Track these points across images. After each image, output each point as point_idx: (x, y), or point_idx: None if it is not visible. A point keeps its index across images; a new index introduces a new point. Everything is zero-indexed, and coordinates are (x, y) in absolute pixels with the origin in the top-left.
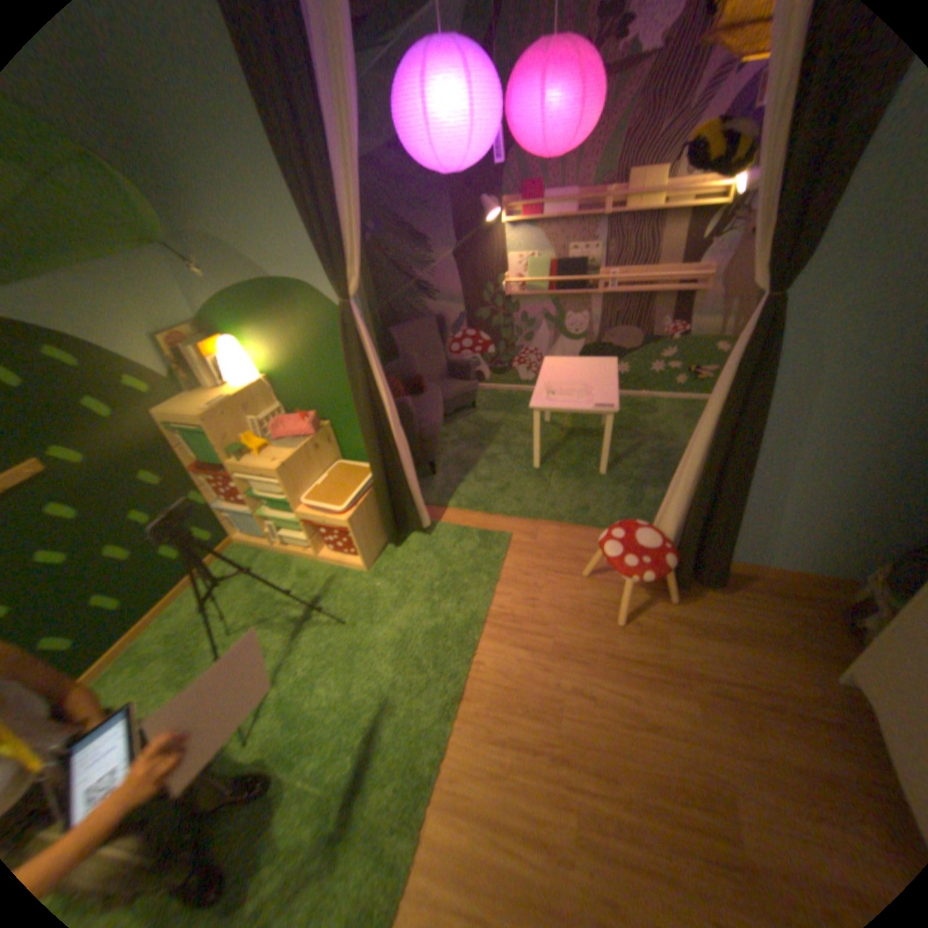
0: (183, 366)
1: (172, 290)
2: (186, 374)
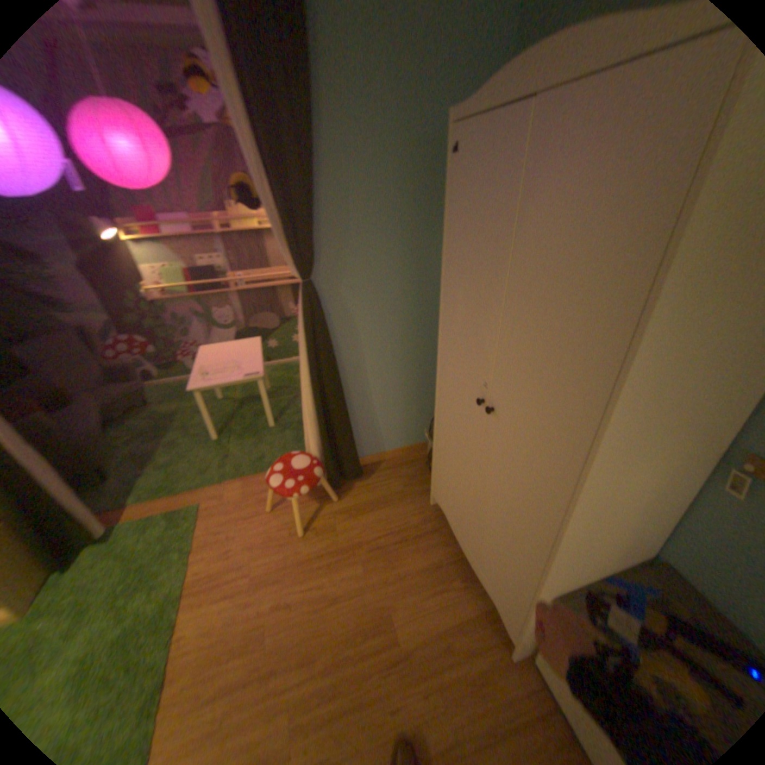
0: None
1: None
2: None
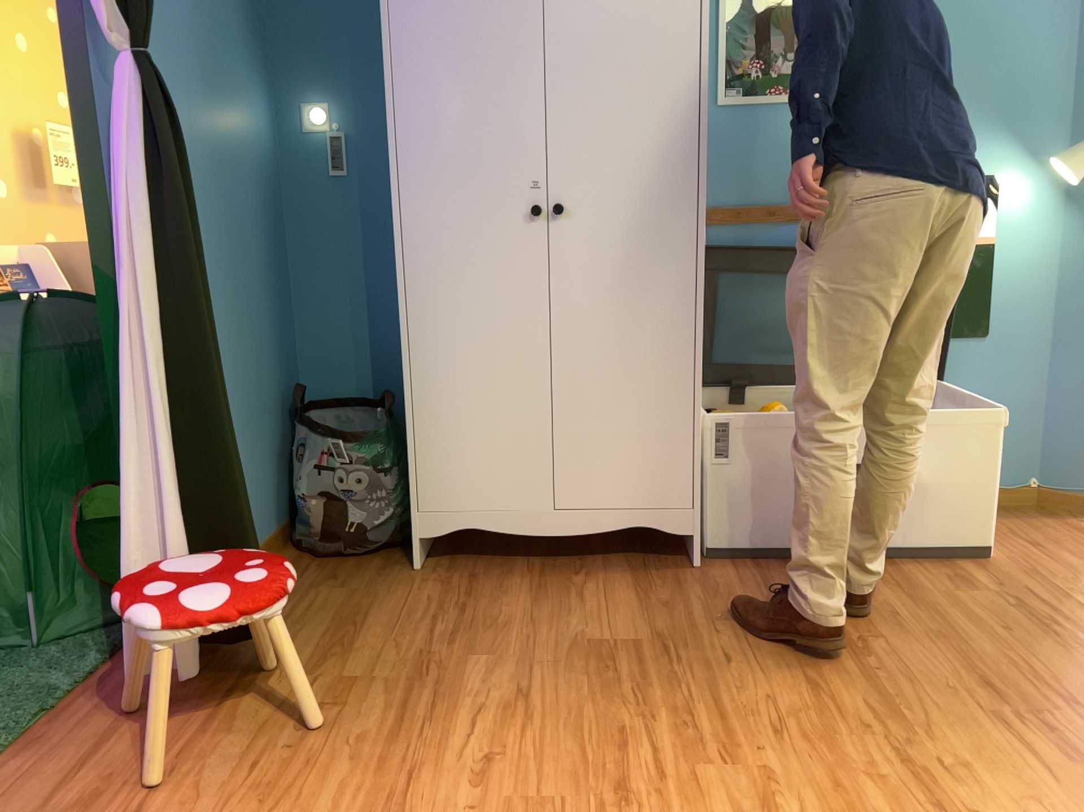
0: None
1: None
2: None
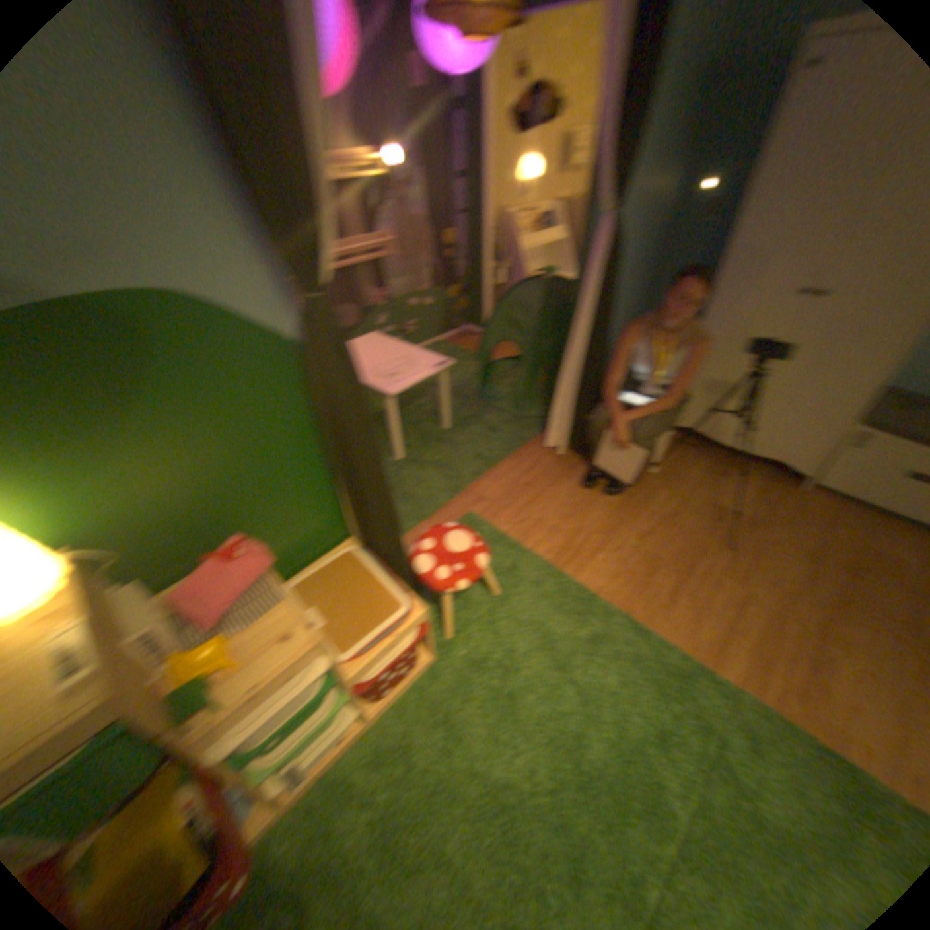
0: None
1: None
2: None
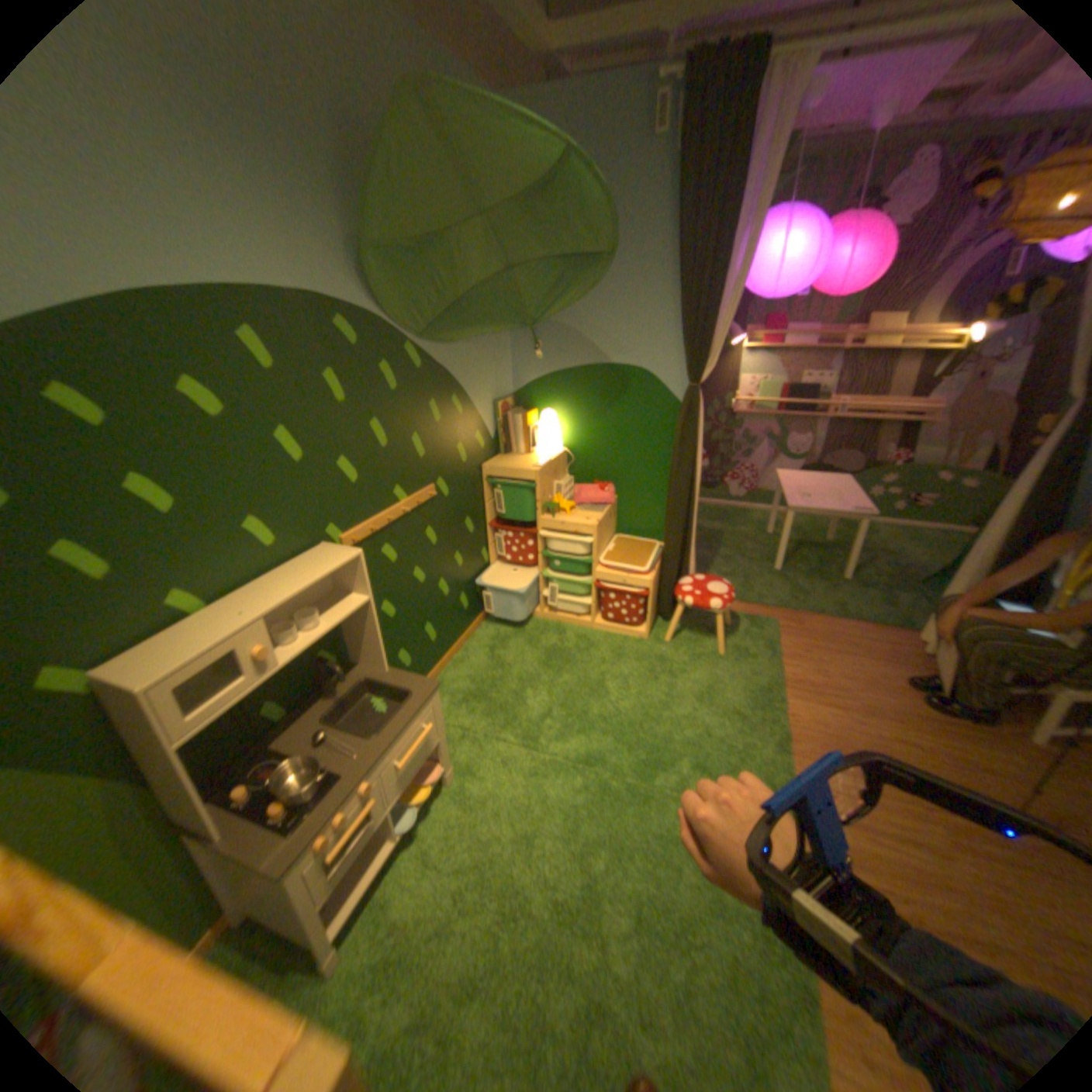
0: (505, 430)
1: (507, 366)
2: (505, 438)
